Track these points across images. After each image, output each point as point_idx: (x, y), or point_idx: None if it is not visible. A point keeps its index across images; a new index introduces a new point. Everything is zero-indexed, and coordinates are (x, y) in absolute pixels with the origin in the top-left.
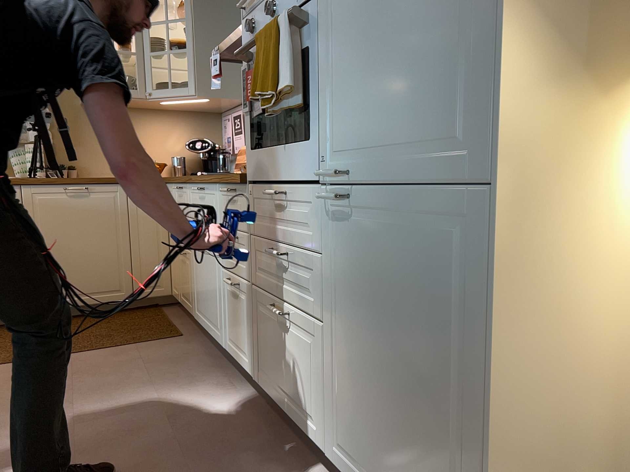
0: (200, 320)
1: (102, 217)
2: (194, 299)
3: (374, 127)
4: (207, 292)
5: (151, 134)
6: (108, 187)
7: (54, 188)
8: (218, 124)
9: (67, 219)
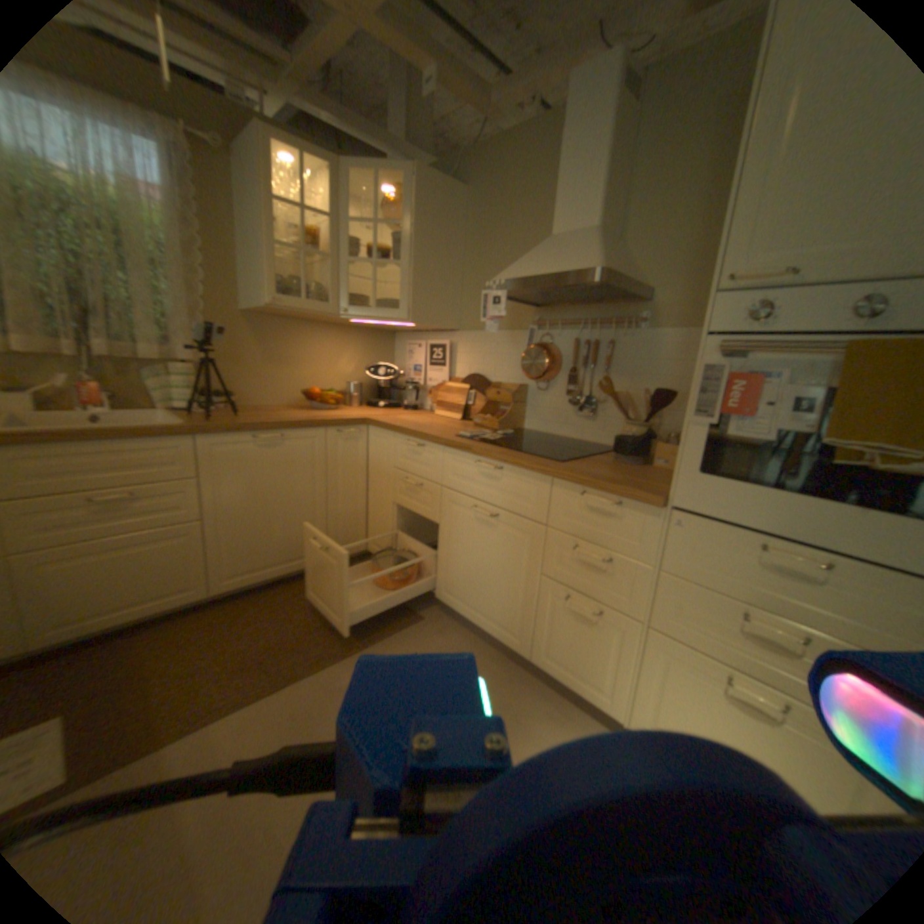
0: (452, 605)
1: (295, 470)
2: (438, 578)
3: None
4: (483, 585)
5: (319, 354)
6: (303, 432)
7: (237, 437)
8: (388, 345)
9: (252, 476)
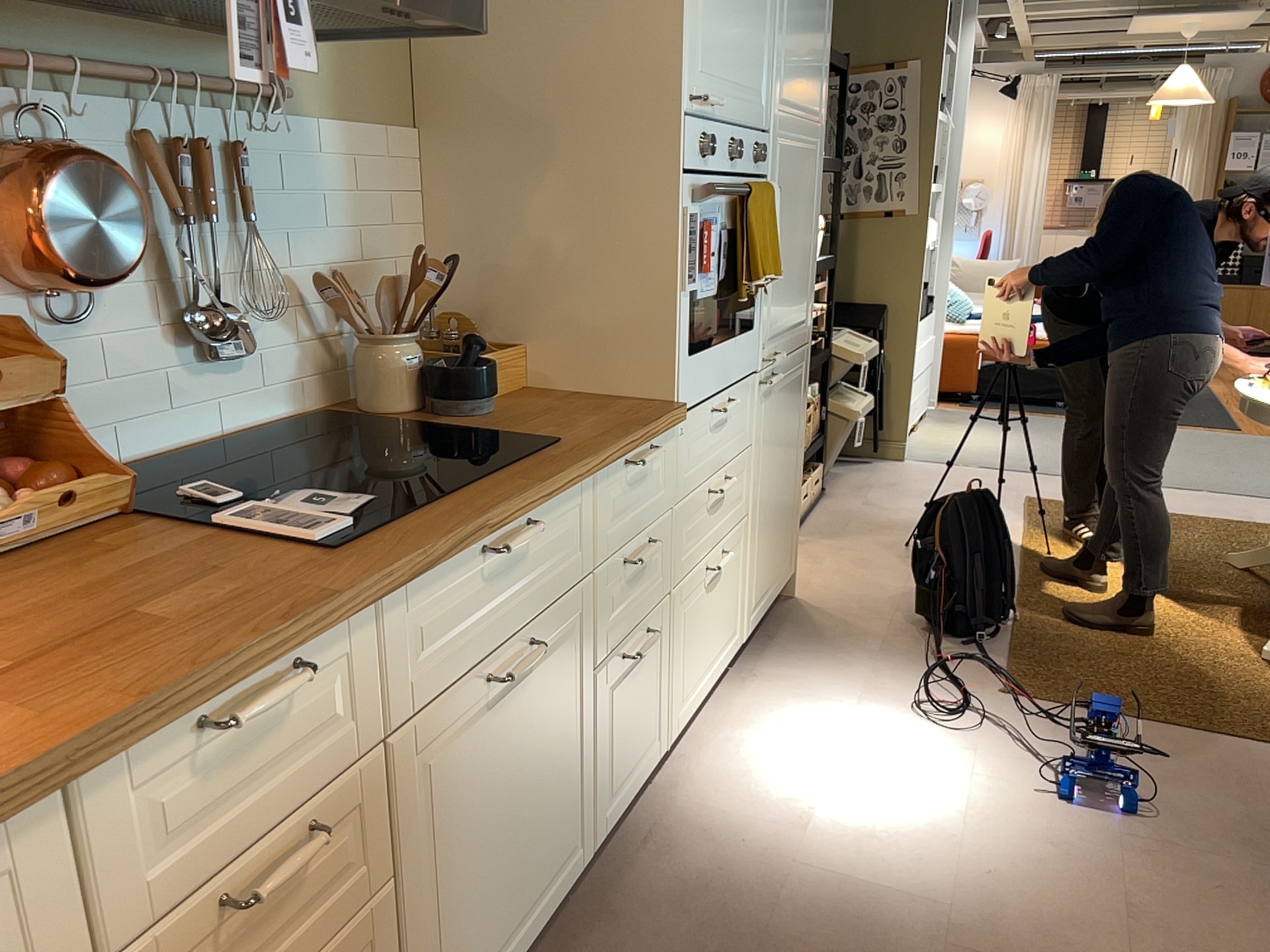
0: None
1: None
2: None
3: (783, 314)
4: (524, 834)
5: None
6: None
7: None
8: None
9: None
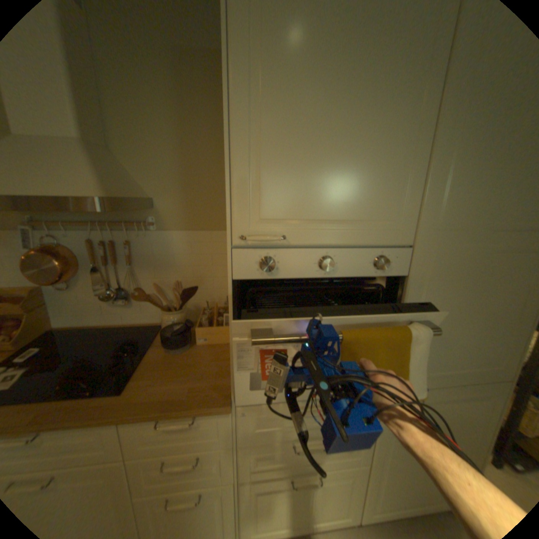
0: None
1: None
2: None
3: (446, 362)
4: None
5: None
6: None
7: None
8: None
9: None
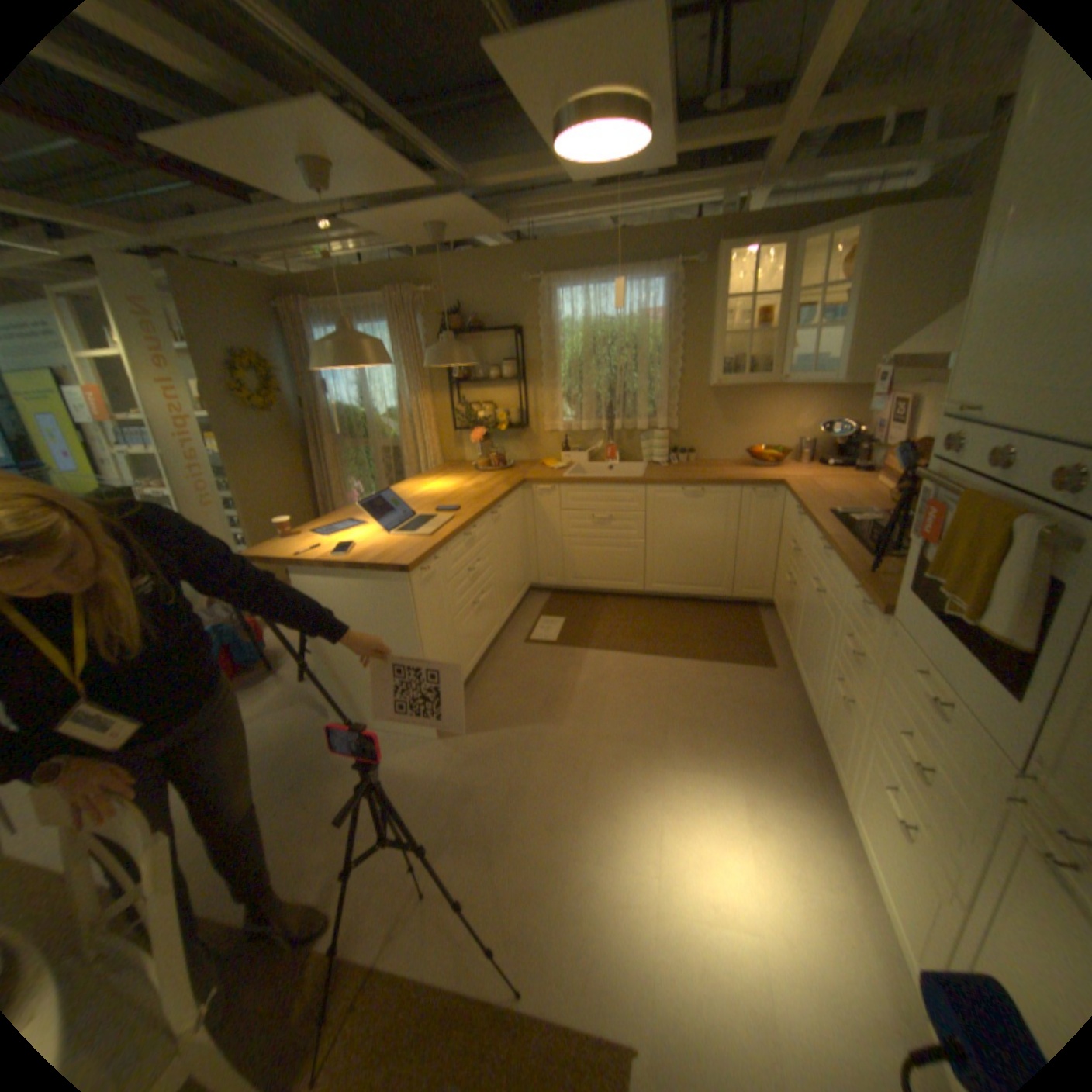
0: (798, 666)
1: (713, 518)
2: (796, 639)
3: None
4: (812, 654)
5: (779, 412)
6: (723, 489)
7: (673, 488)
8: (870, 394)
9: (680, 517)
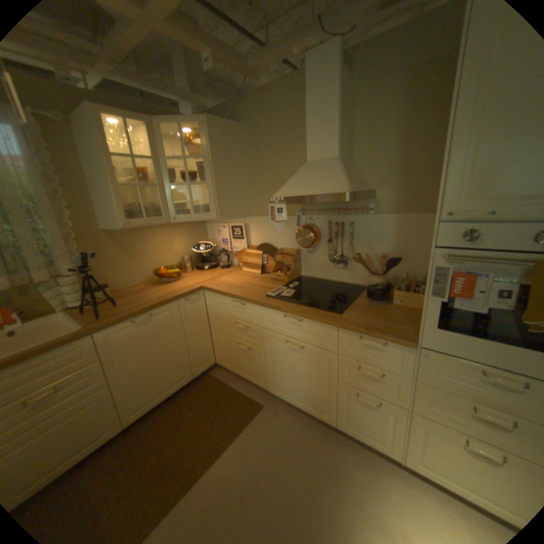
0: (281, 396)
1: (164, 332)
2: (269, 380)
3: None
4: (300, 385)
5: (160, 243)
6: (165, 307)
7: (123, 325)
8: (203, 226)
9: (137, 345)
